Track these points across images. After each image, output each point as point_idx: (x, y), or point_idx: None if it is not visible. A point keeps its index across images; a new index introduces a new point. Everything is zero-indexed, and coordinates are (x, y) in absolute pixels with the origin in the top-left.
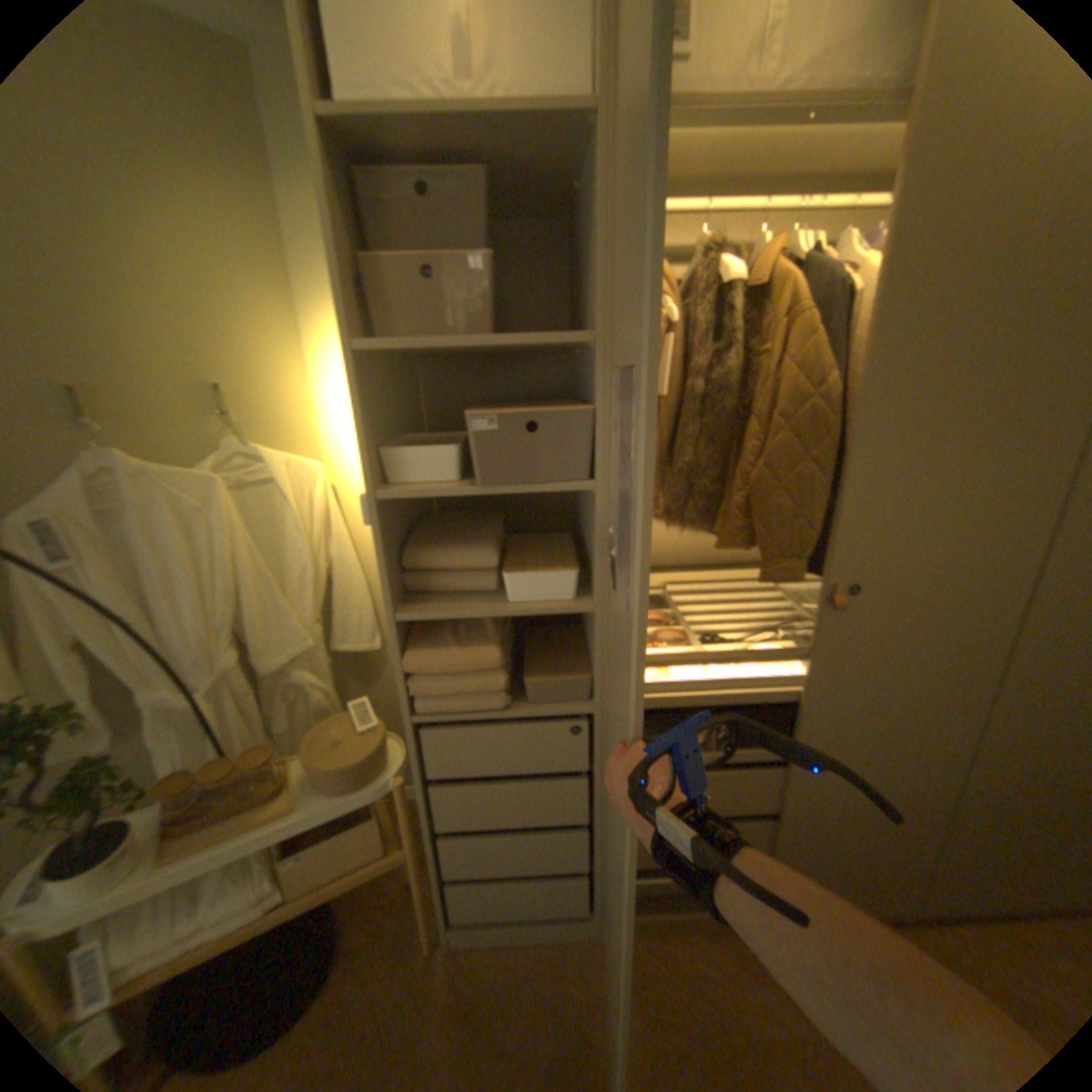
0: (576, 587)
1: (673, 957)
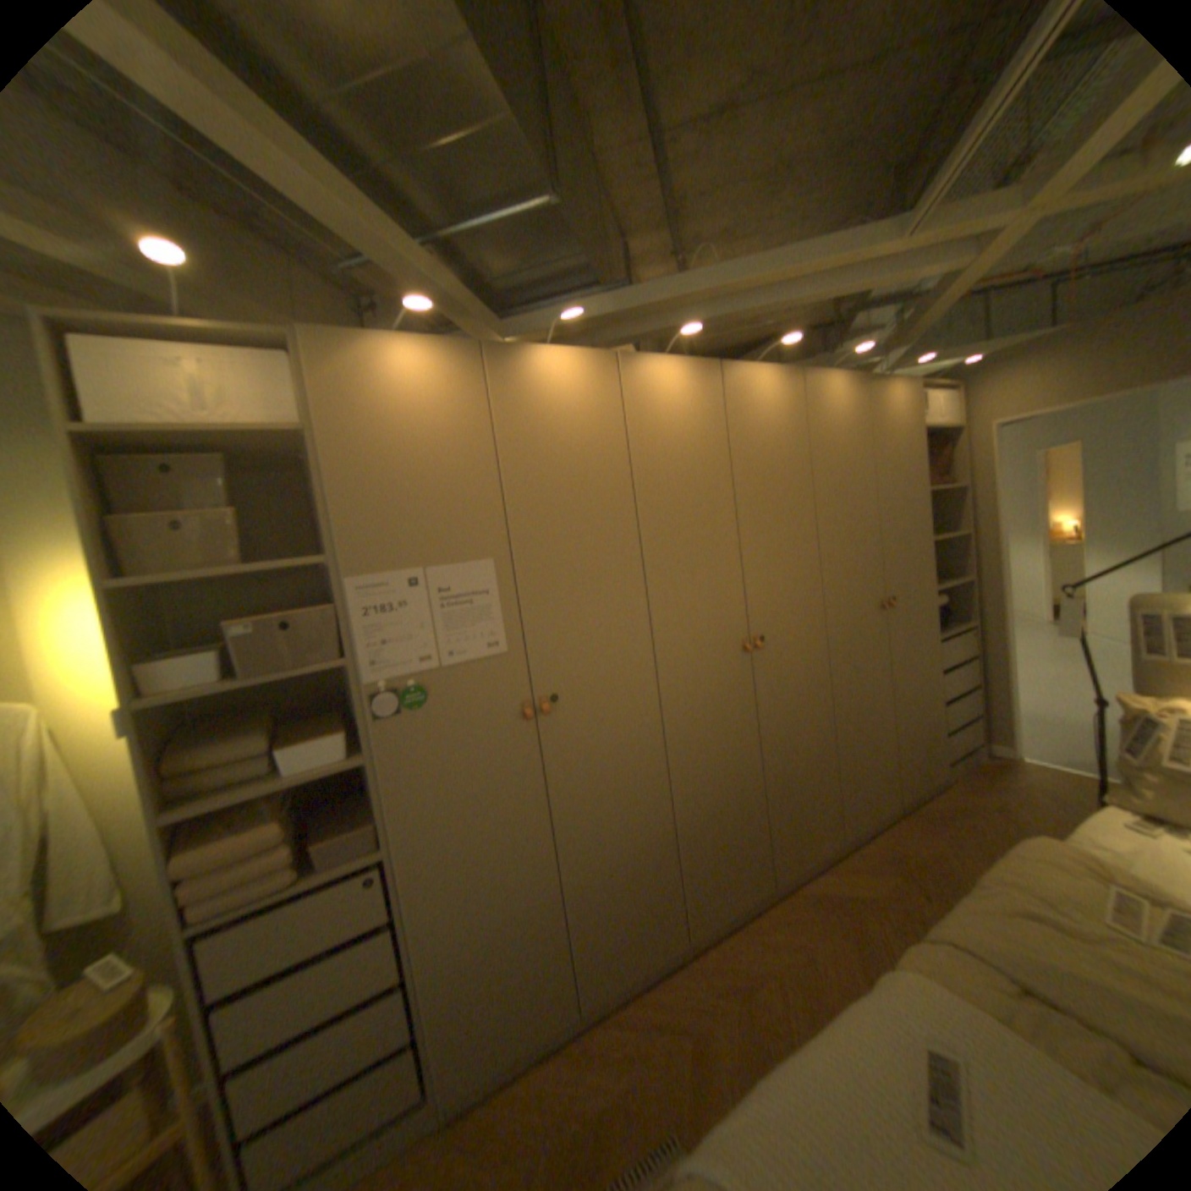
0: (347, 748)
1: (513, 1094)
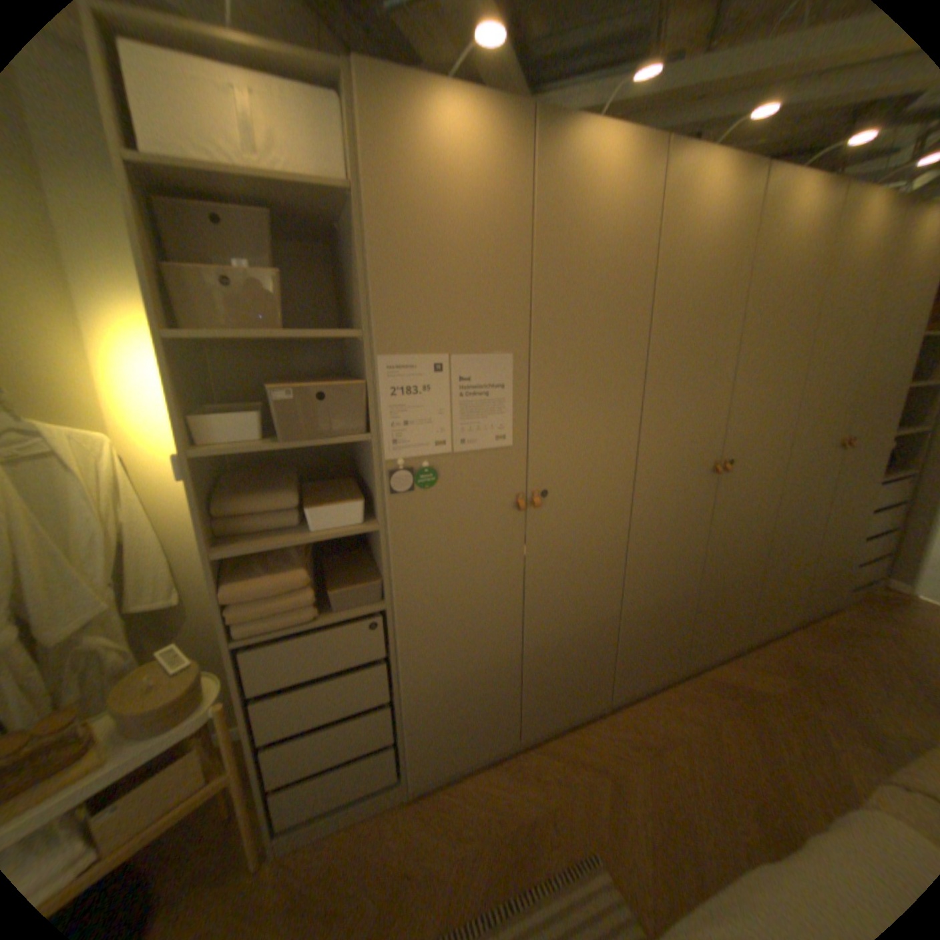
0: (363, 514)
1: (463, 791)
